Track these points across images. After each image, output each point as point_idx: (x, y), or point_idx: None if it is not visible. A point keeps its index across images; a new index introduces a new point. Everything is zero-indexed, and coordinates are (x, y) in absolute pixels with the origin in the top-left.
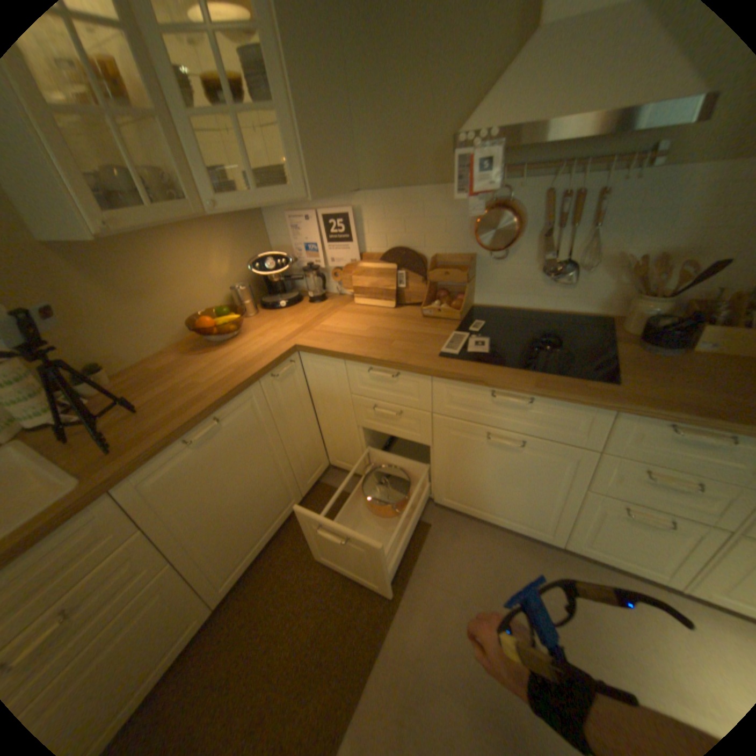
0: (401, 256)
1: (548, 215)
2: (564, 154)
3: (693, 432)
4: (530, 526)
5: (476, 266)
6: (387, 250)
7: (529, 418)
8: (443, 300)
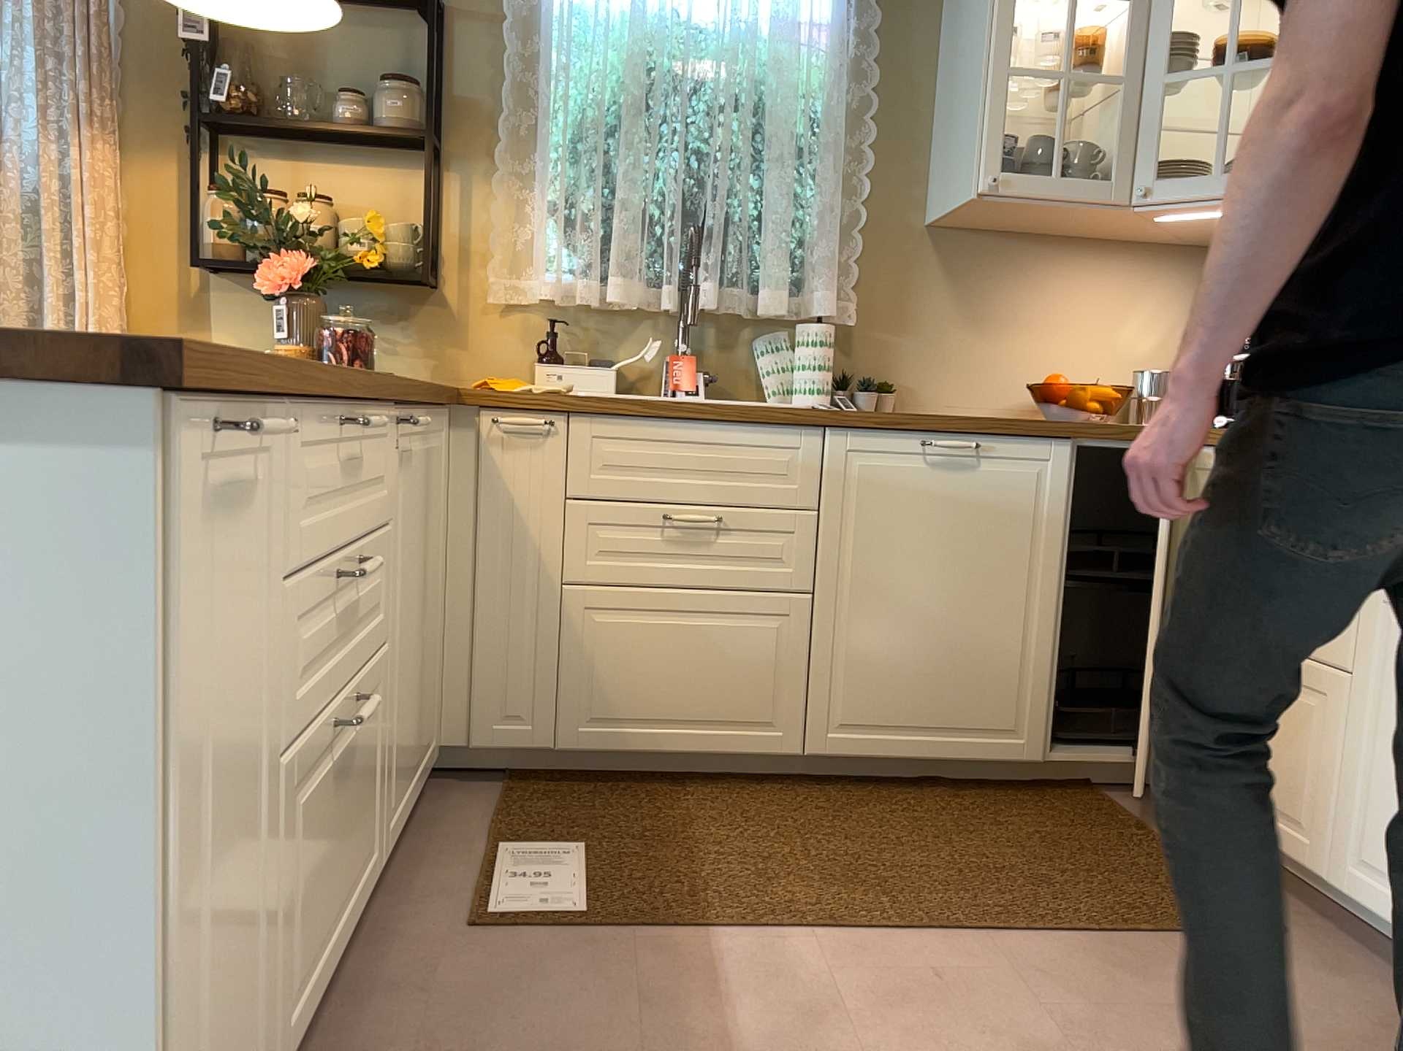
0: None
1: None
2: None
3: None
4: None
5: None
6: None
7: None
8: None
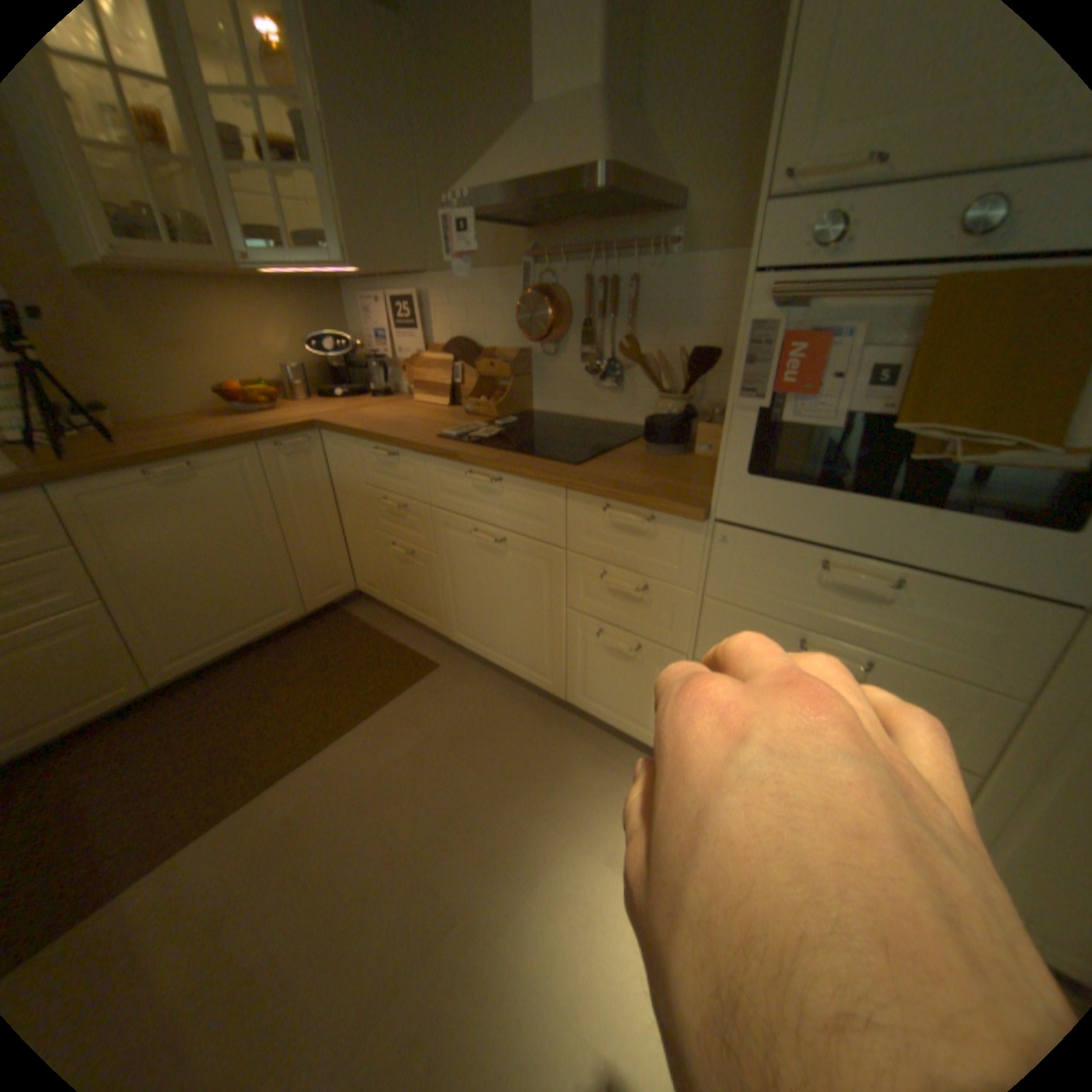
0: (461, 347)
1: (586, 303)
2: (599, 238)
3: (614, 510)
4: (529, 667)
5: (532, 363)
6: (449, 340)
7: (502, 505)
8: (492, 397)
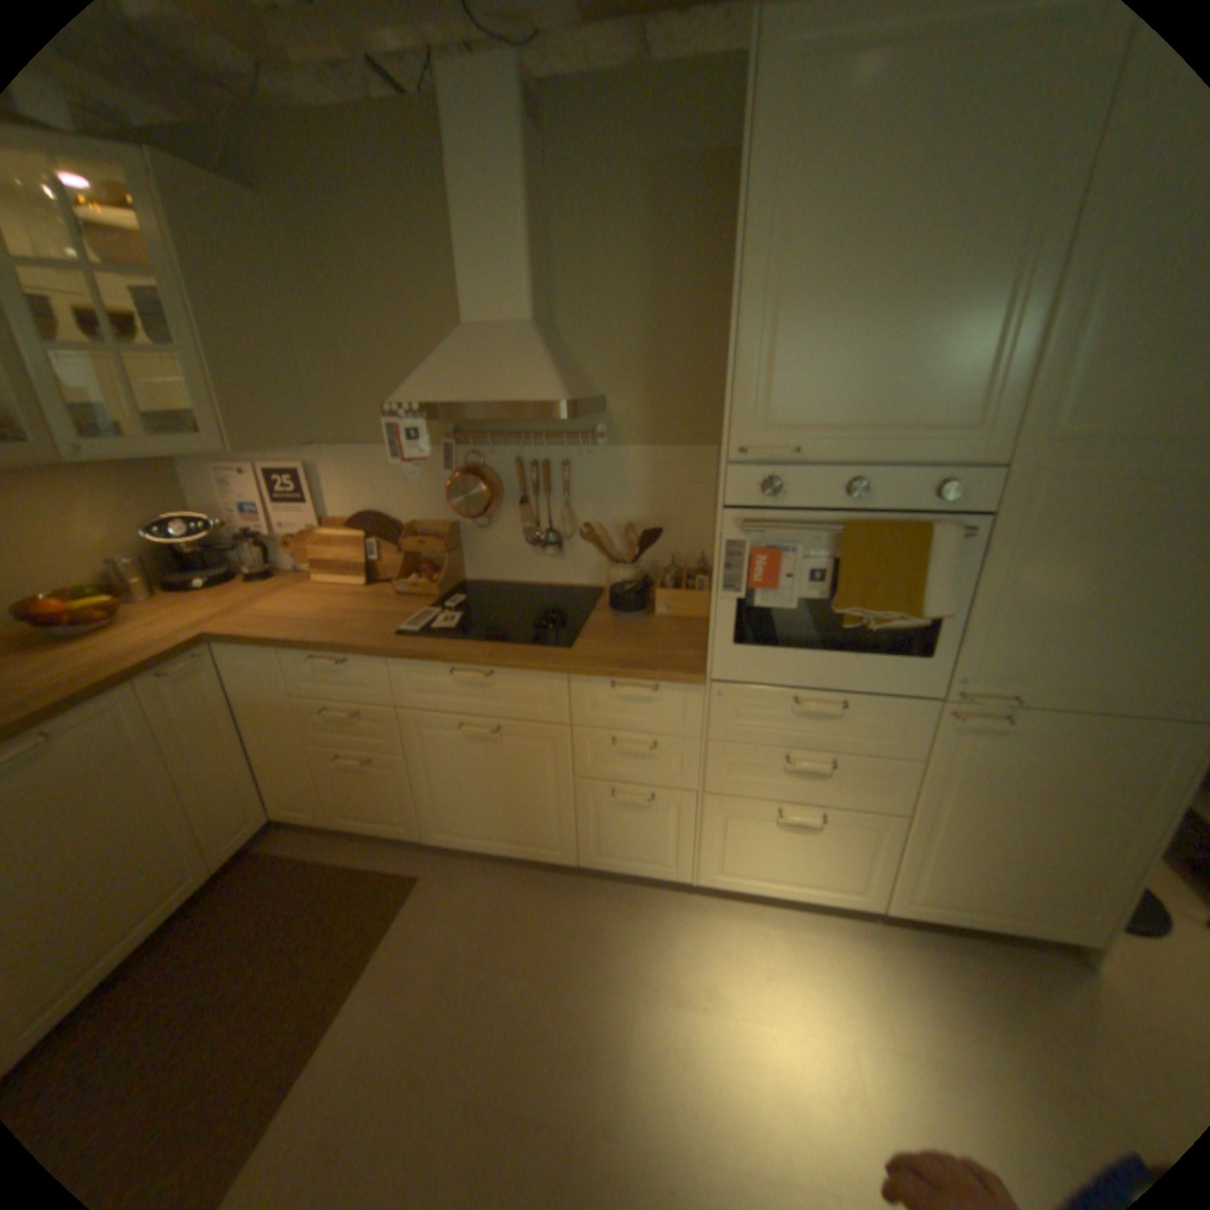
0: (372, 522)
1: (519, 484)
2: (524, 428)
3: (623, 686)
4: (535, 845)
5: (461, 535)
6: (354, 515)
7: (495, 696)
8: (423, 574)
